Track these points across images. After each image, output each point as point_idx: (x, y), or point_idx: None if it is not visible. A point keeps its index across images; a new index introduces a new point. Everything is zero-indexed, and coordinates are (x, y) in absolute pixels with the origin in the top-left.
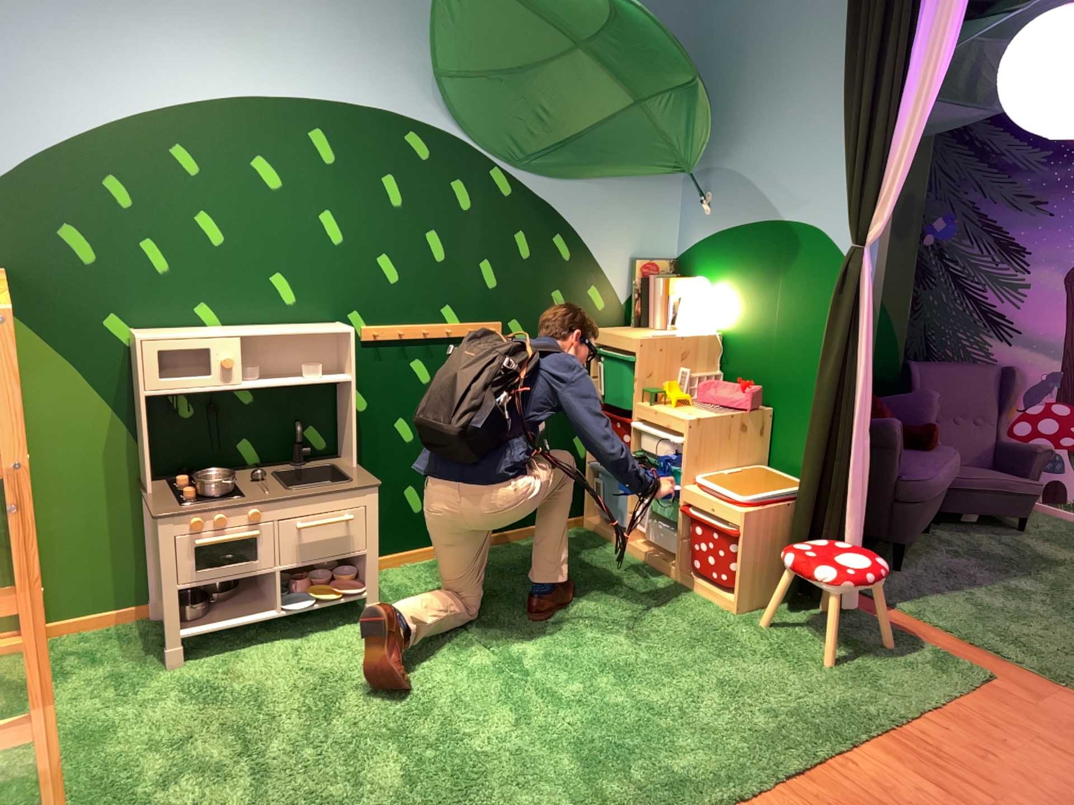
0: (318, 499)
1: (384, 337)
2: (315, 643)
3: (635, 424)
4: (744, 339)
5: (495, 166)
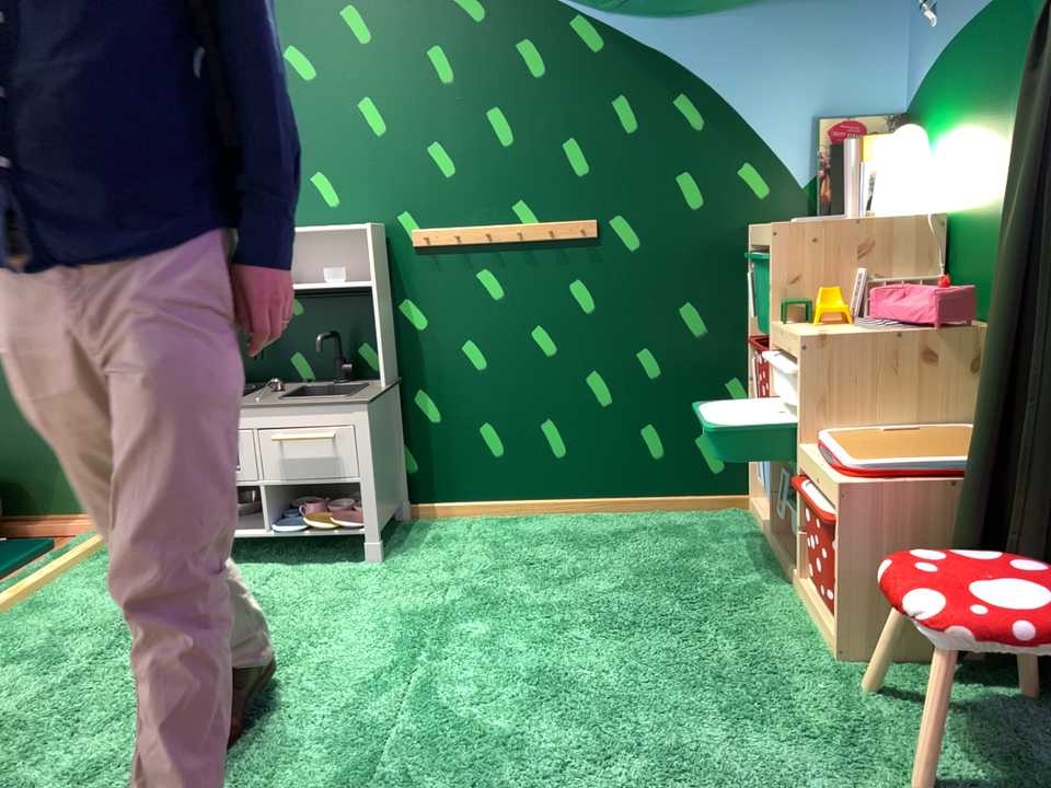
0: (291, 412)
1: (435, 240)
2: (288, 577)
3: (774, 356)
4: (978, 211)
5: (576, 6)
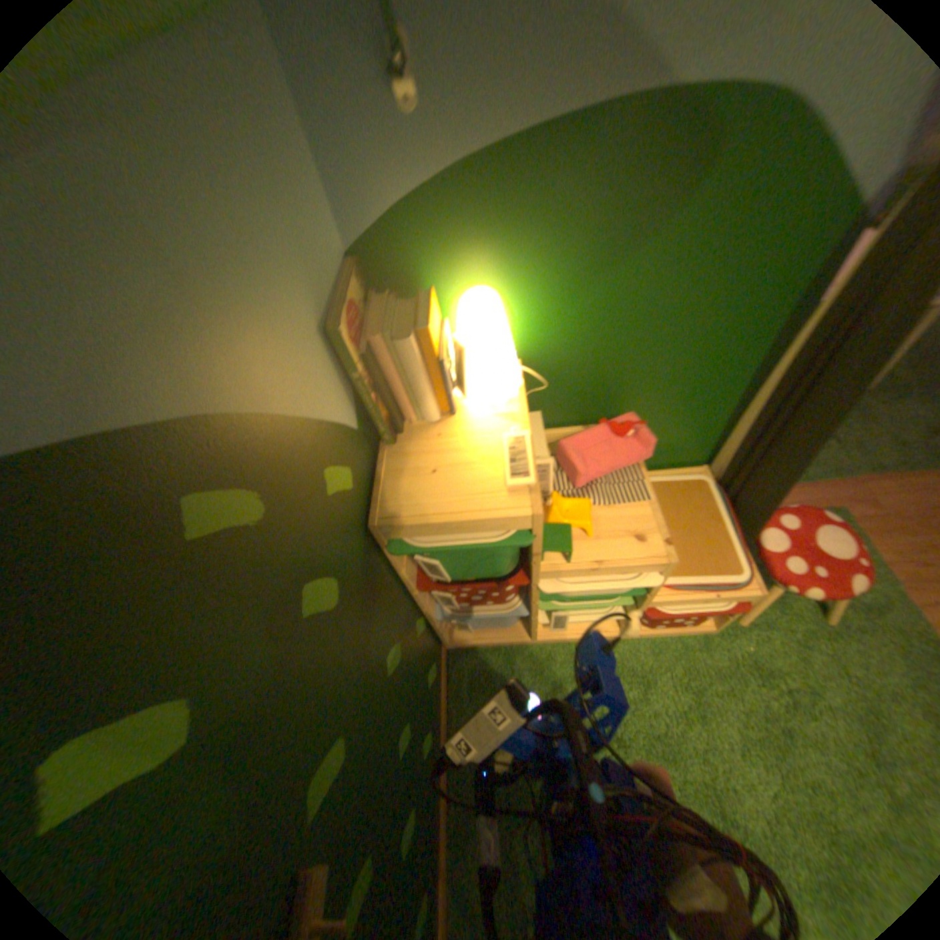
0: None
1: None
2: None
3: (542, 580)
4: (578, 348)
5: None
